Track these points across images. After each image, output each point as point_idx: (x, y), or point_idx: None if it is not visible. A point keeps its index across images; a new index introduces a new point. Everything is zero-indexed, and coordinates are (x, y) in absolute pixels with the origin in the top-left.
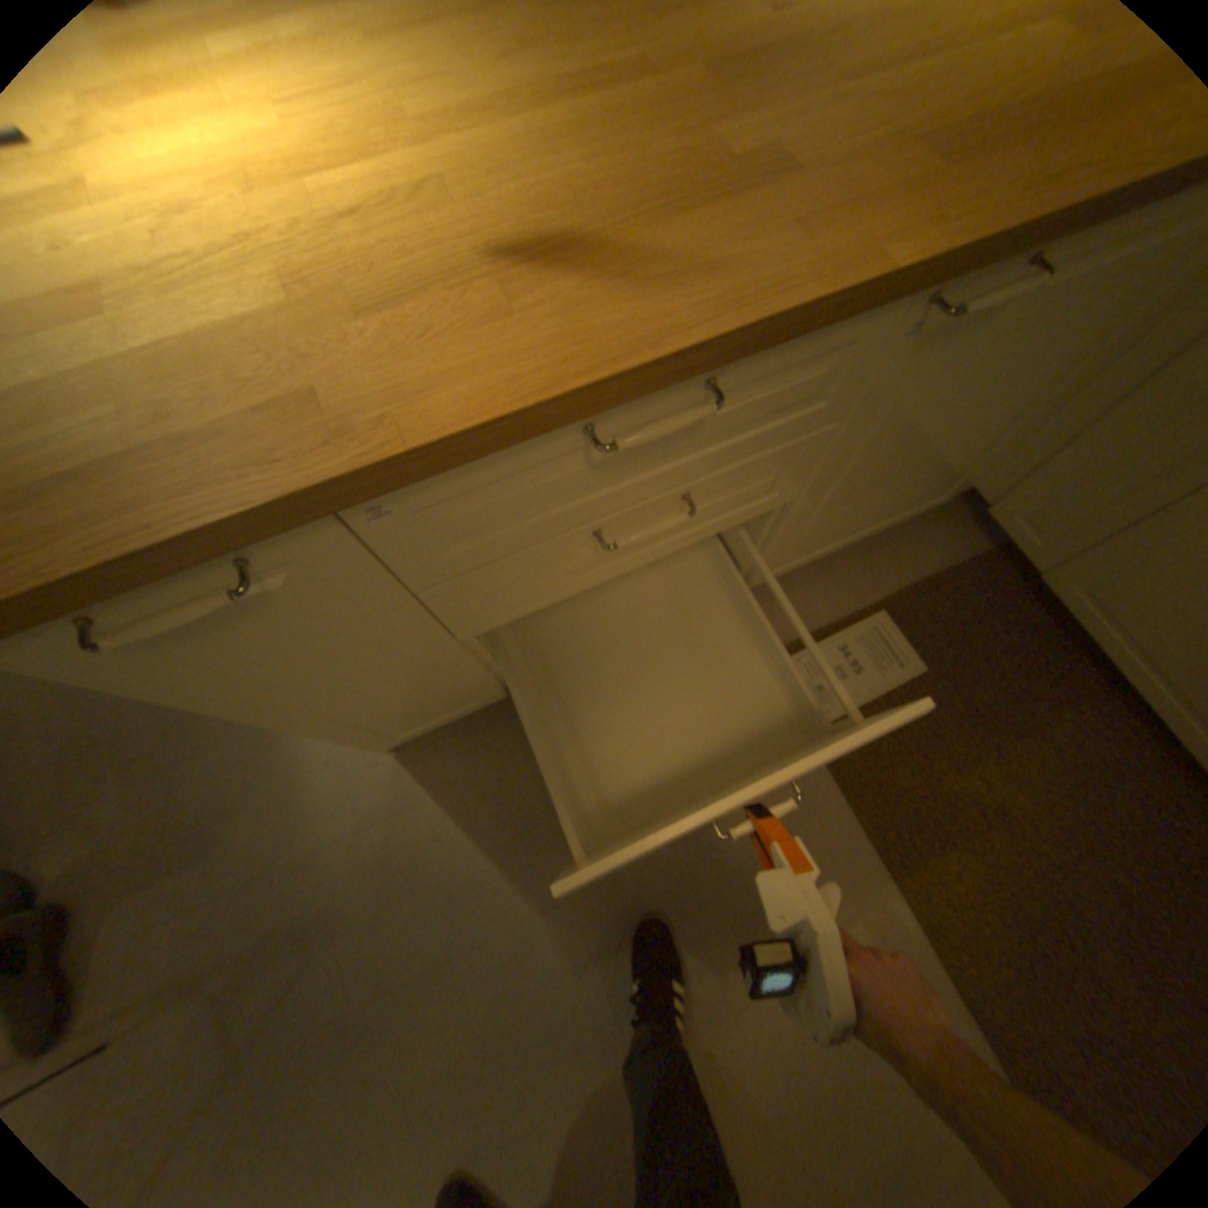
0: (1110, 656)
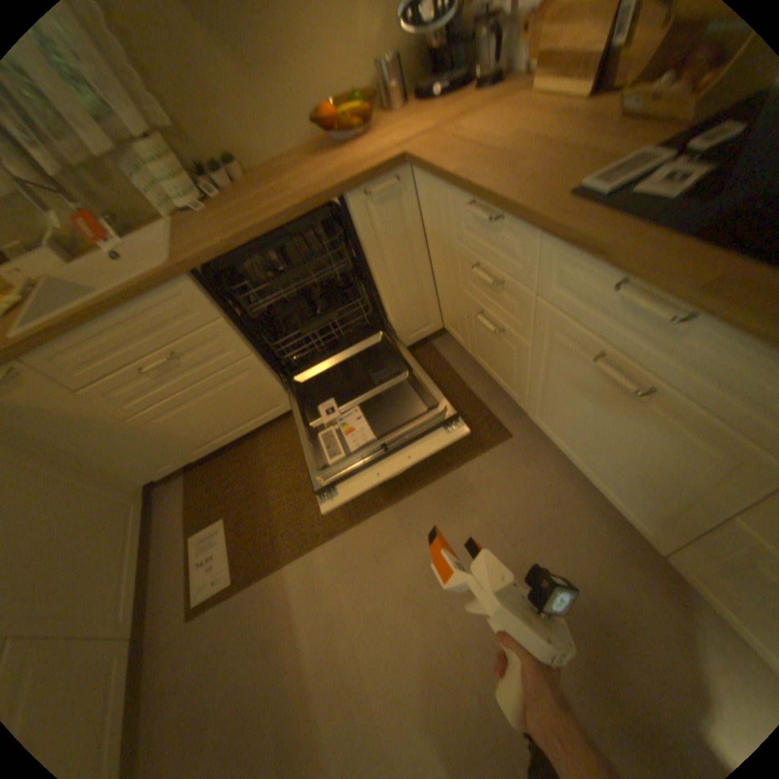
0: (229, 442)
